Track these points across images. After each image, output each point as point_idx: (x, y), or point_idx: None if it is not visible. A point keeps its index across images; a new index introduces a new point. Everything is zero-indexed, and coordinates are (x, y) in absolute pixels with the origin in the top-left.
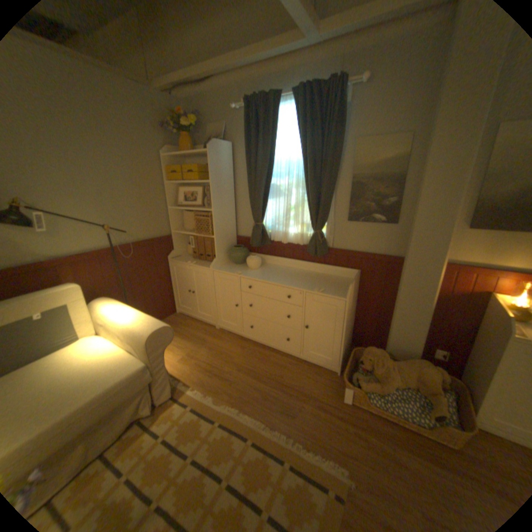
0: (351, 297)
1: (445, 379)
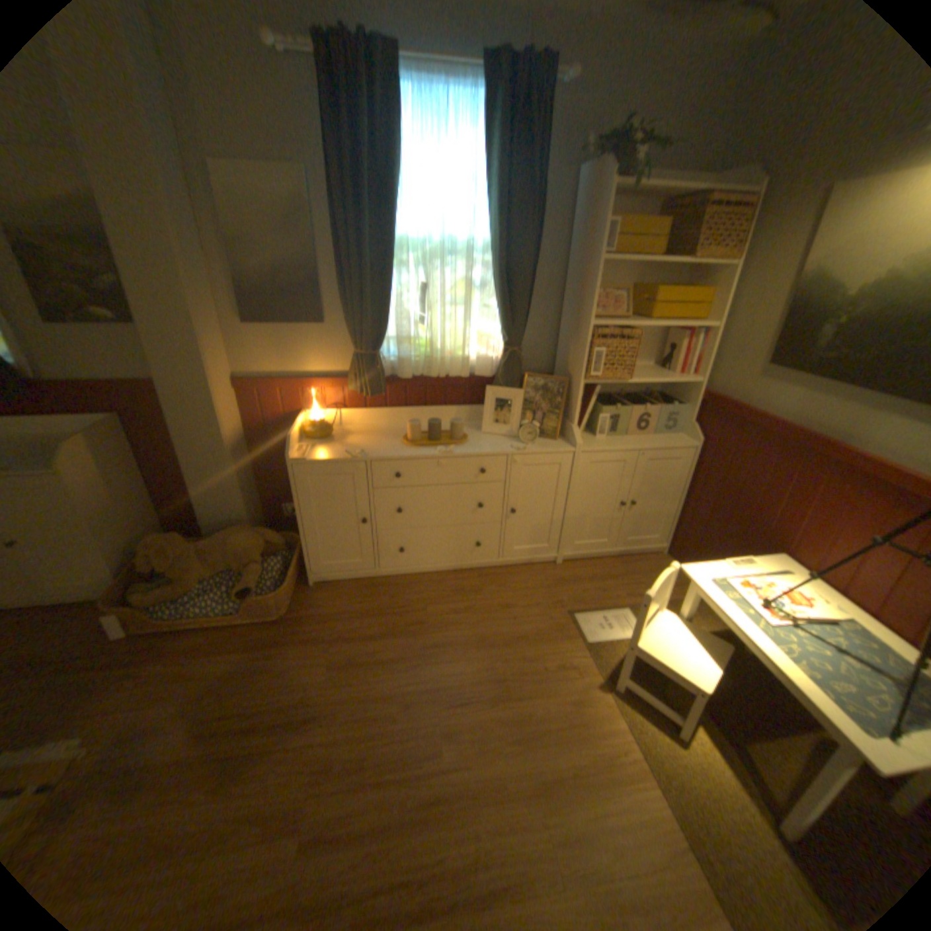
0: (78, 464)
1: (269, 540)
